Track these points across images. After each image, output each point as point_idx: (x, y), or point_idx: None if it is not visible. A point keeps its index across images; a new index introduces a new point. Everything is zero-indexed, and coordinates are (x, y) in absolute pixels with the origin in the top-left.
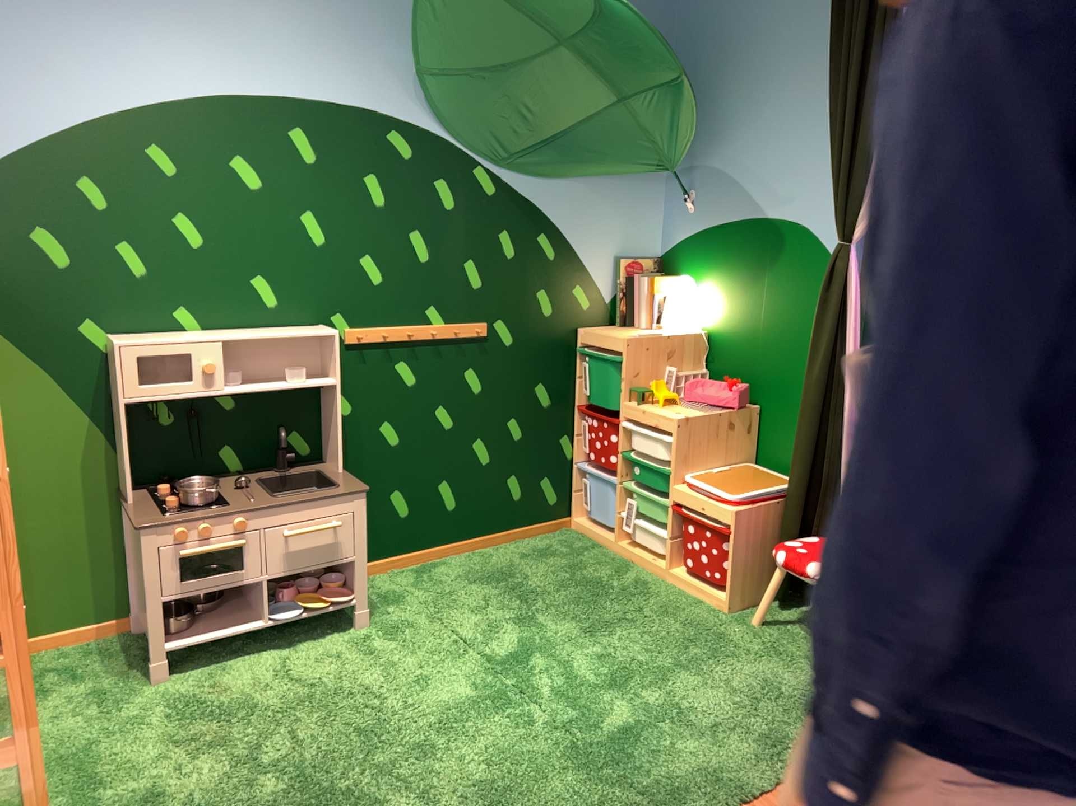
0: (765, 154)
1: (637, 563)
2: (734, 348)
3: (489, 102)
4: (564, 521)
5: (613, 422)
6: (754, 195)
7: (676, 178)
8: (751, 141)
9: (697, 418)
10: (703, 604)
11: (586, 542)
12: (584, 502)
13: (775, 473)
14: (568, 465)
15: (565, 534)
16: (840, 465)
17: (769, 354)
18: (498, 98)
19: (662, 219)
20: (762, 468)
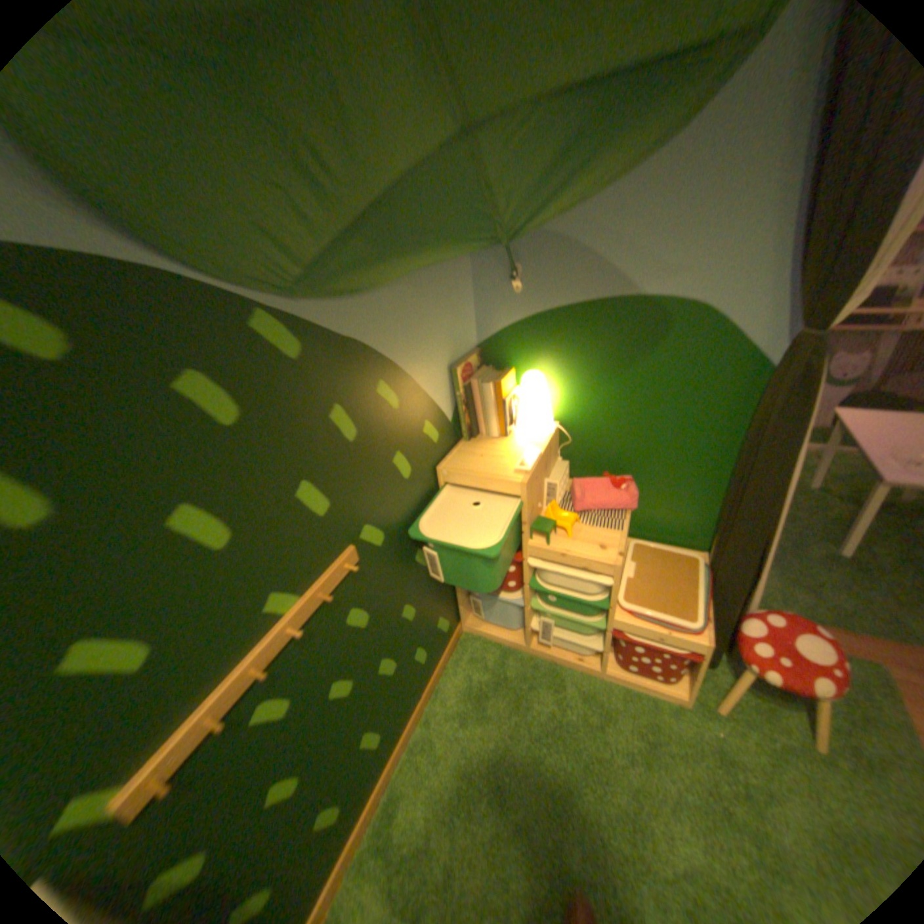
0: (640, 208)
1: (558, 663)
2: (594, 436)
3: (238, 146)
4: (457, 631)
5: (513, 561)
6: (621, 267)
7: (509, 253)
8: (616, 191)
9: (625, 548)
10: (661, 704)
11: (491, 649)
12: (477, 616)
13: (665, 548)
14: (452, 591)
15: (466, 647)
16: (778, 556)
17: (643, 441)
18: (258, 133)
19: (474, 304)
20: (646, 543)
